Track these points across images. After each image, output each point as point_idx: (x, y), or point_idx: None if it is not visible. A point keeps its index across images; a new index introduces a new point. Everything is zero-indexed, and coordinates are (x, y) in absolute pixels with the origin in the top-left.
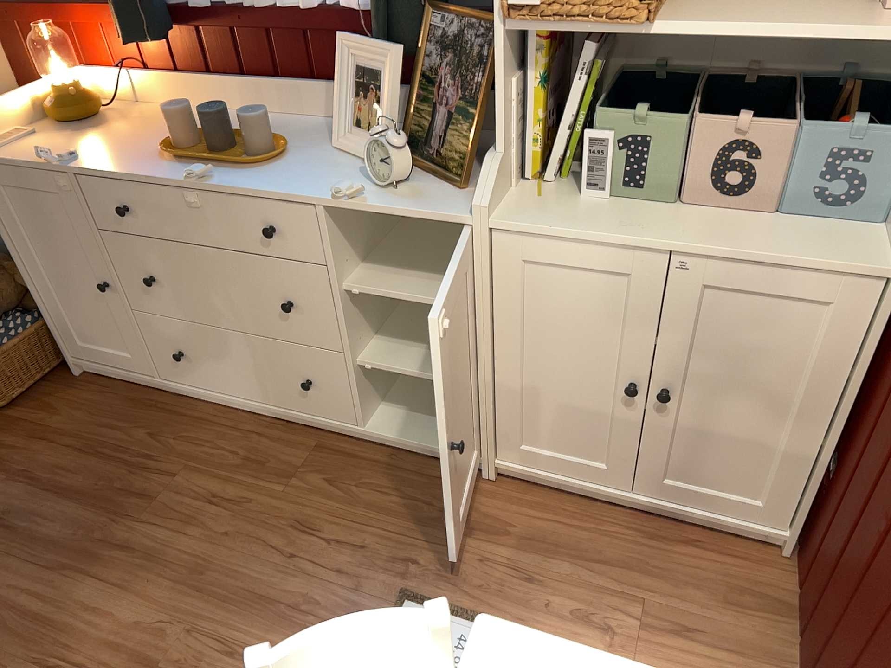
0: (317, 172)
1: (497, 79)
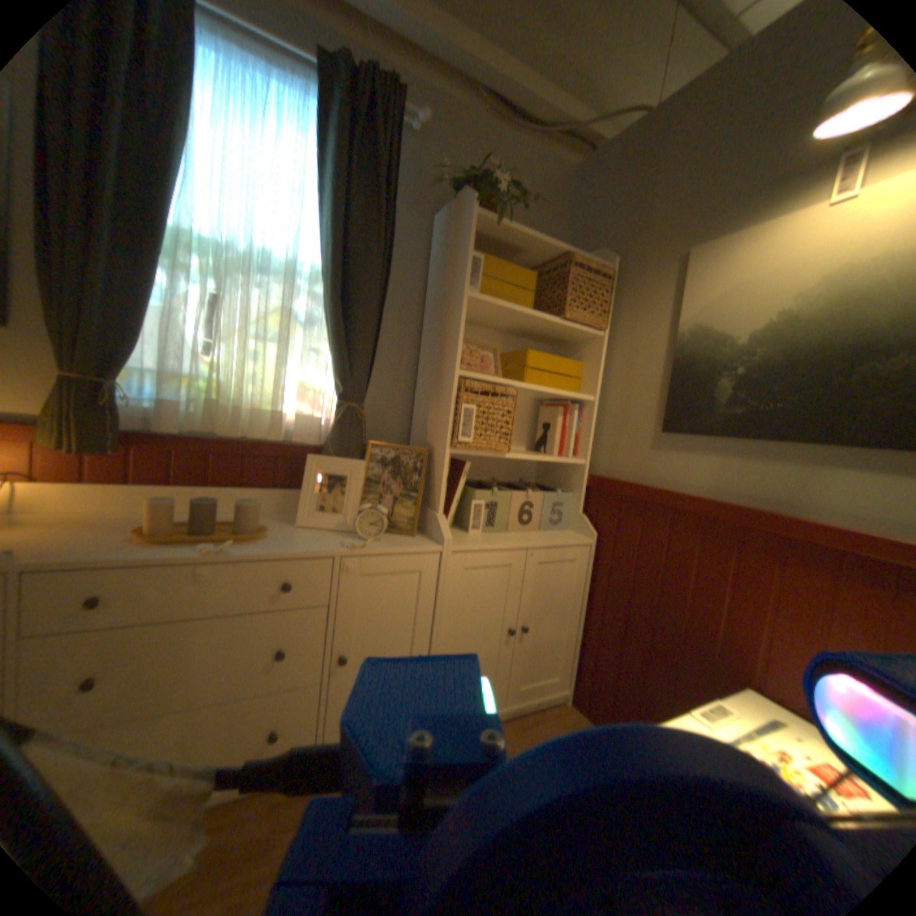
0: (301, 539)
1: (442, 473)
